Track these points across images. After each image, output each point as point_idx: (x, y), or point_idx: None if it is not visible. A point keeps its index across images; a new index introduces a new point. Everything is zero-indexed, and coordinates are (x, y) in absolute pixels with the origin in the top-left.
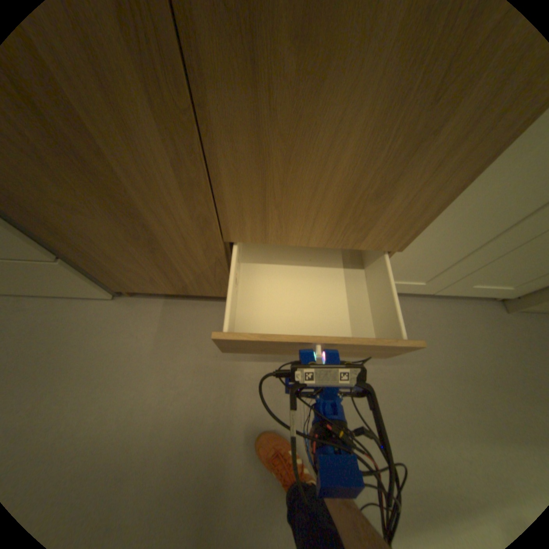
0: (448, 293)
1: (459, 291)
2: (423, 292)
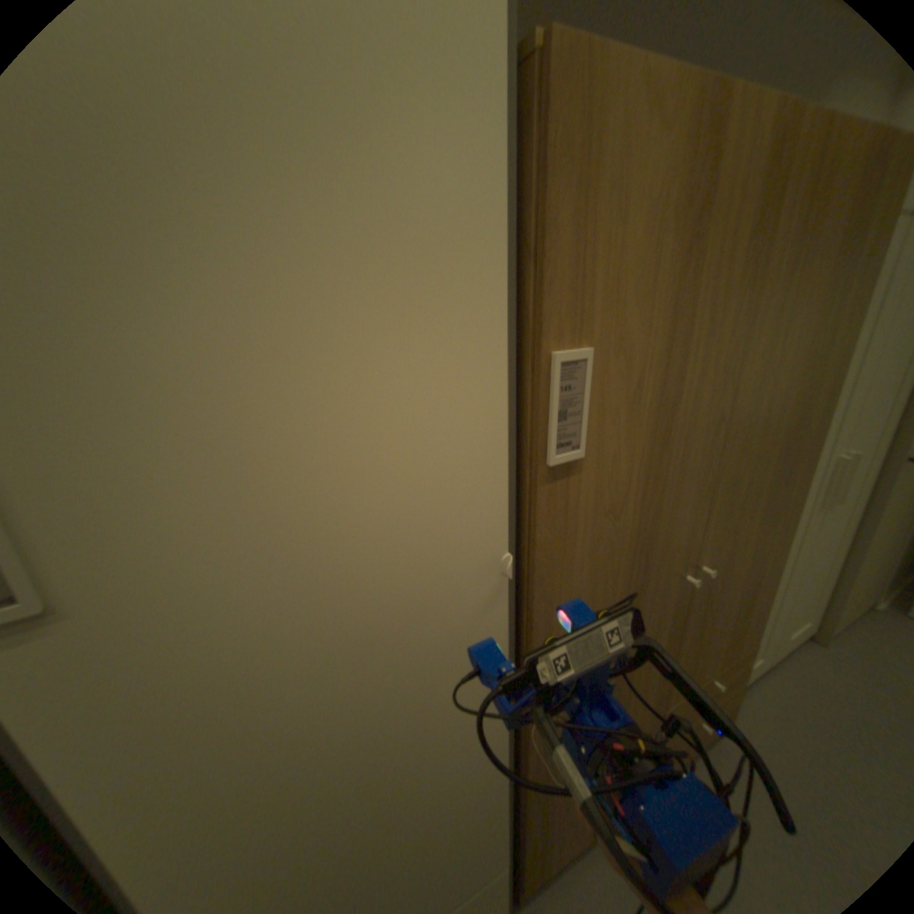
0: (778, 660)
1: (783, 652)
2: (763, 671)
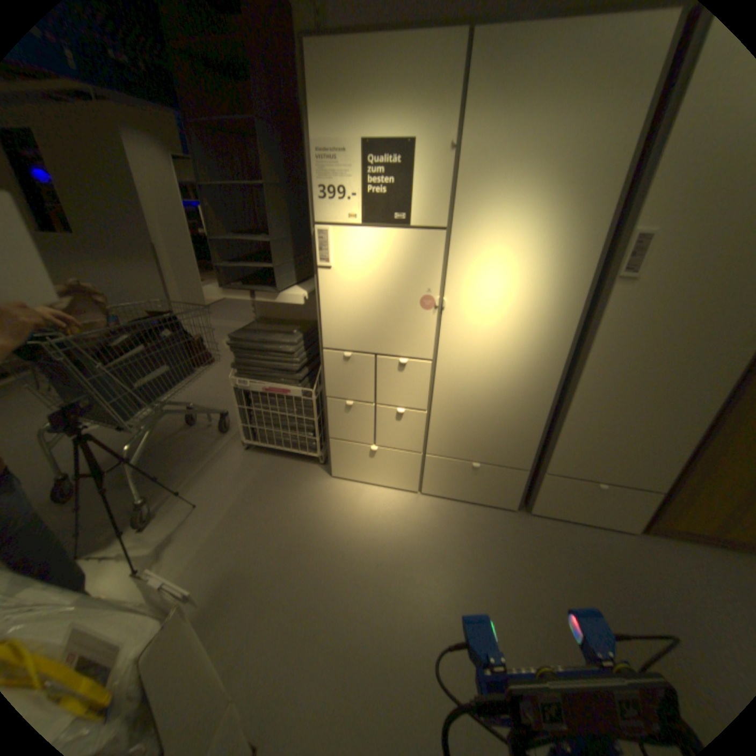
0: None
1: None
2: None
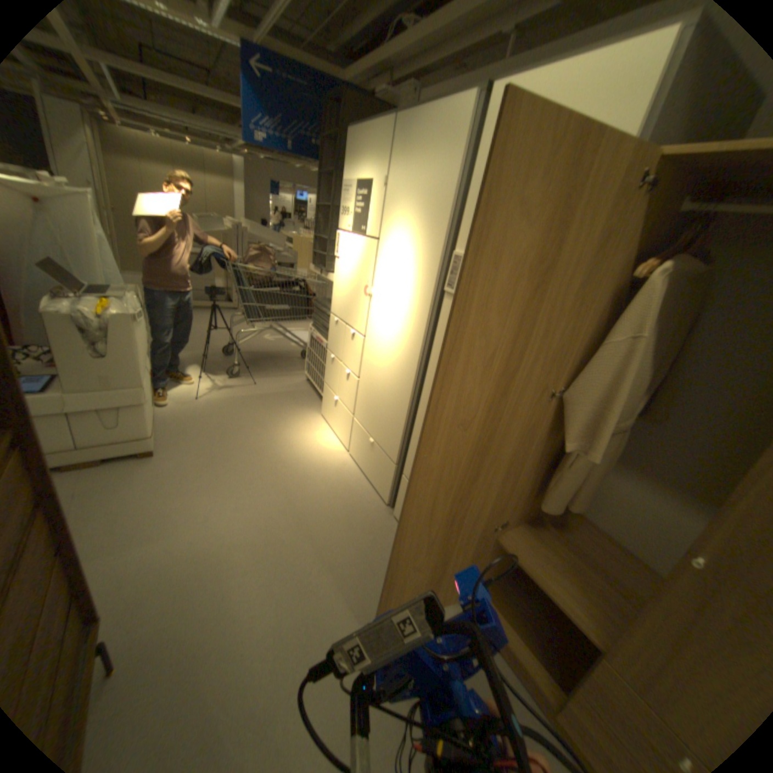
0: None
1: None
2: None
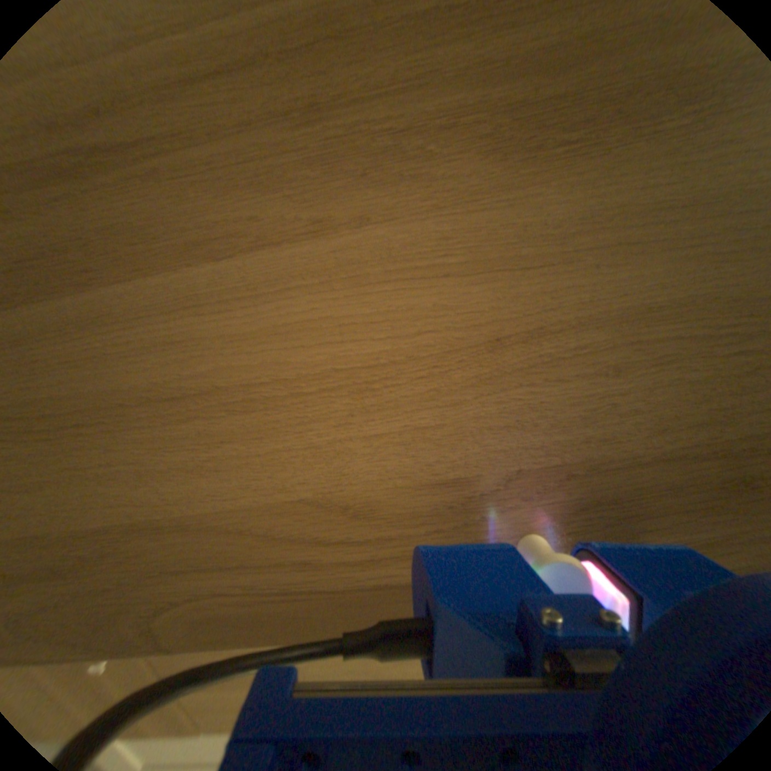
0: None
1: None
2: None
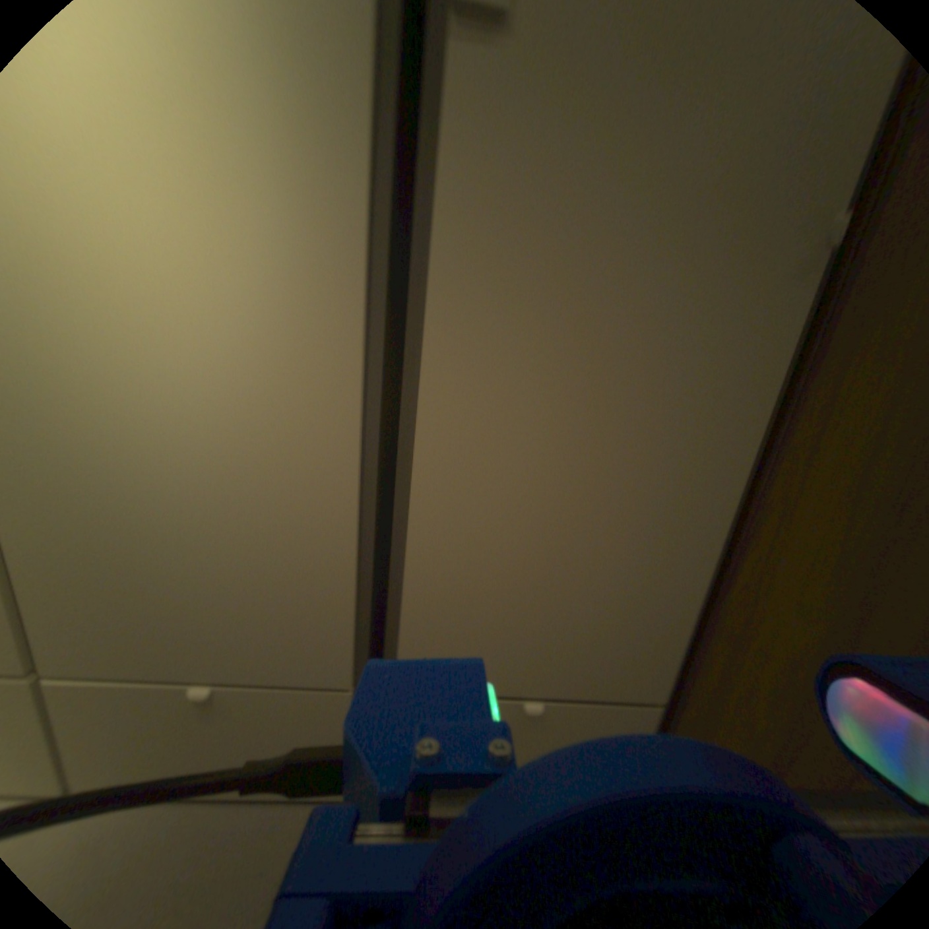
0: None
1: None
2: None
